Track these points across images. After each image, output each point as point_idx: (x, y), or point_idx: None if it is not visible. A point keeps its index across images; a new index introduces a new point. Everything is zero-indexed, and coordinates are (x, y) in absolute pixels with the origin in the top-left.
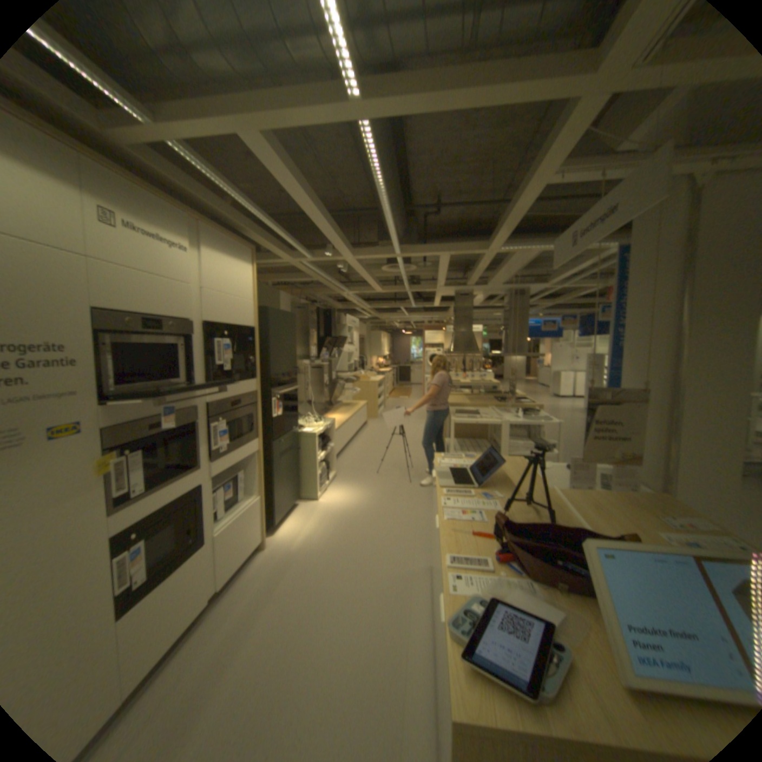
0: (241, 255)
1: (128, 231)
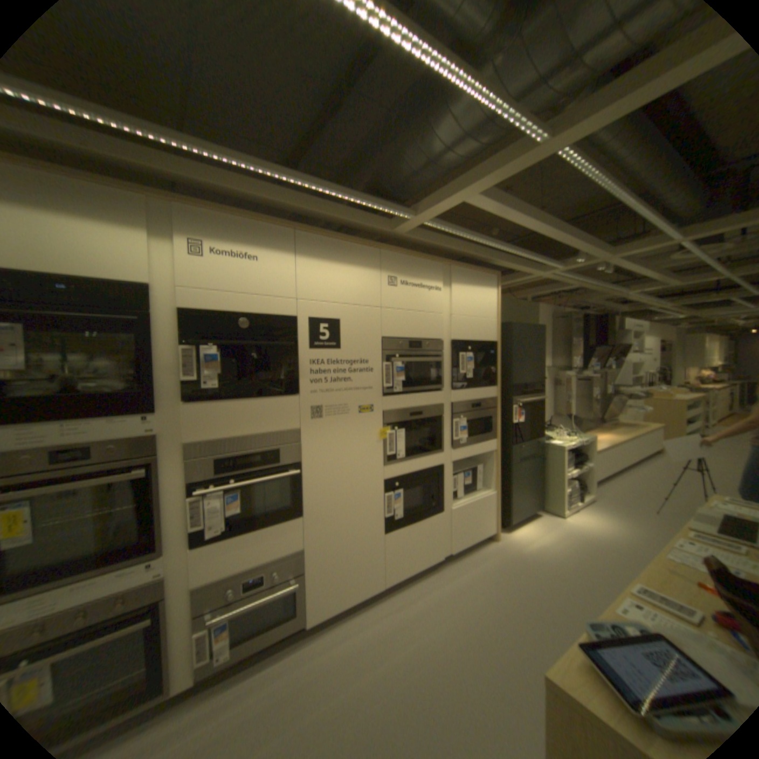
0: (487, 282)
1: (404, 287)
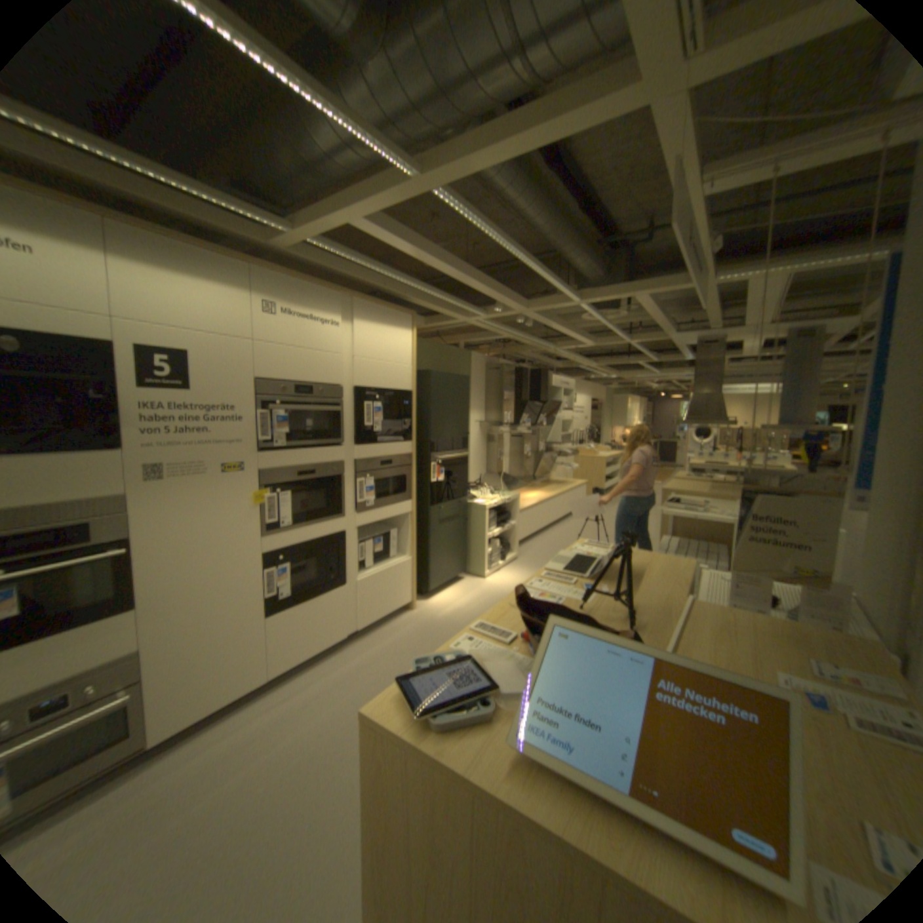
0: (400, 322)
1: (287, 317)
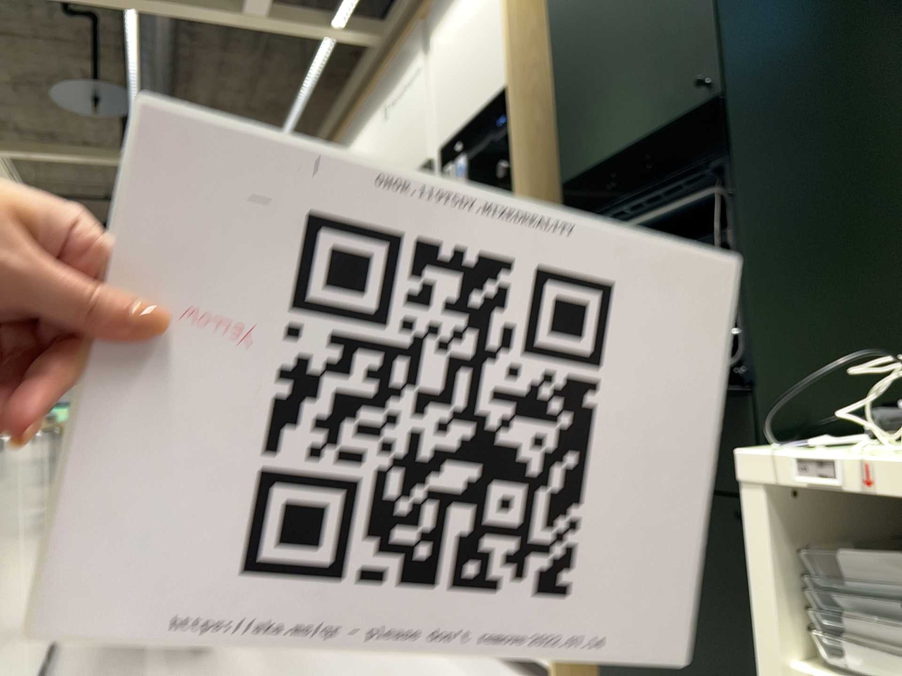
0: None
1: (393, 109)
